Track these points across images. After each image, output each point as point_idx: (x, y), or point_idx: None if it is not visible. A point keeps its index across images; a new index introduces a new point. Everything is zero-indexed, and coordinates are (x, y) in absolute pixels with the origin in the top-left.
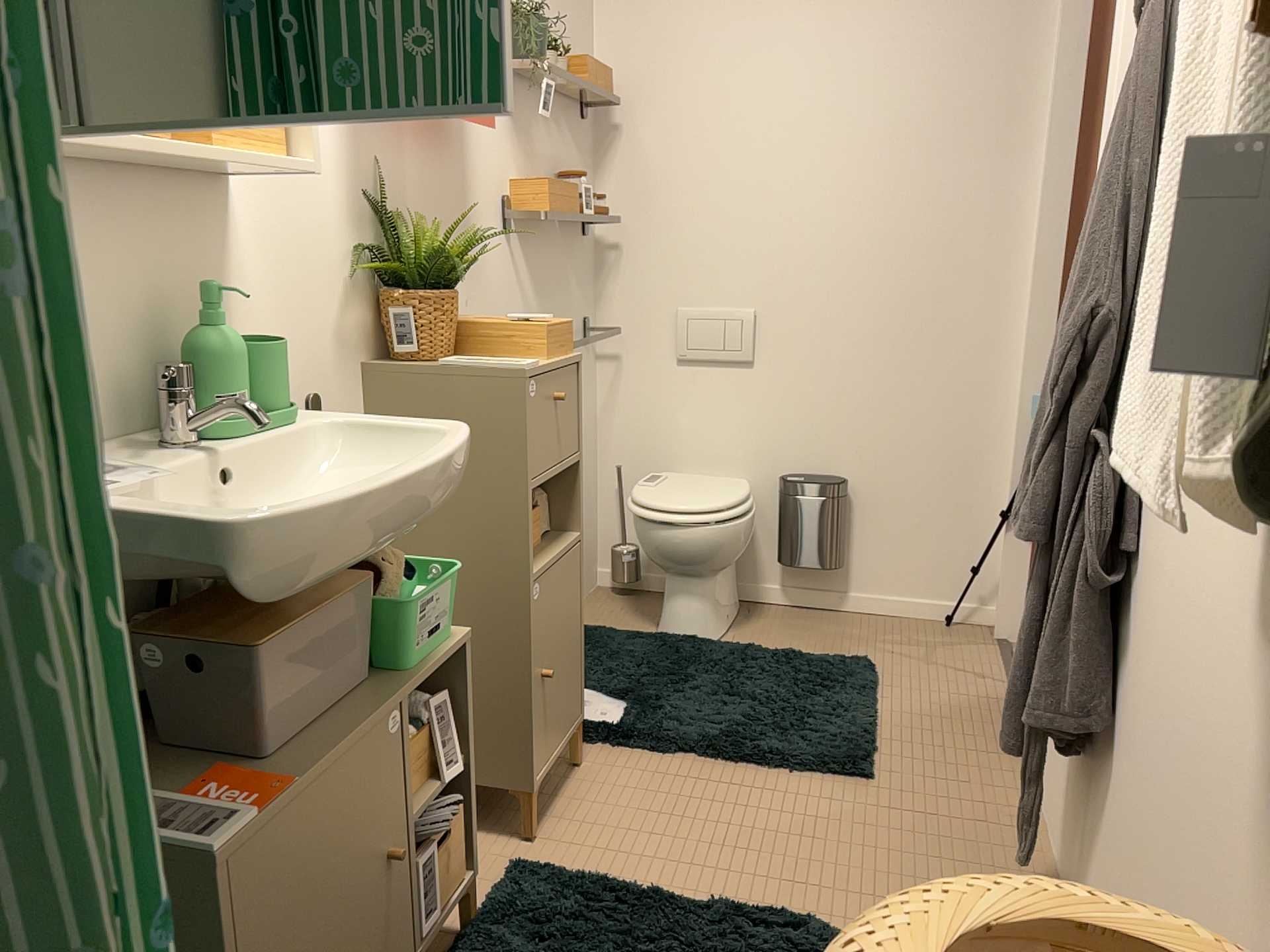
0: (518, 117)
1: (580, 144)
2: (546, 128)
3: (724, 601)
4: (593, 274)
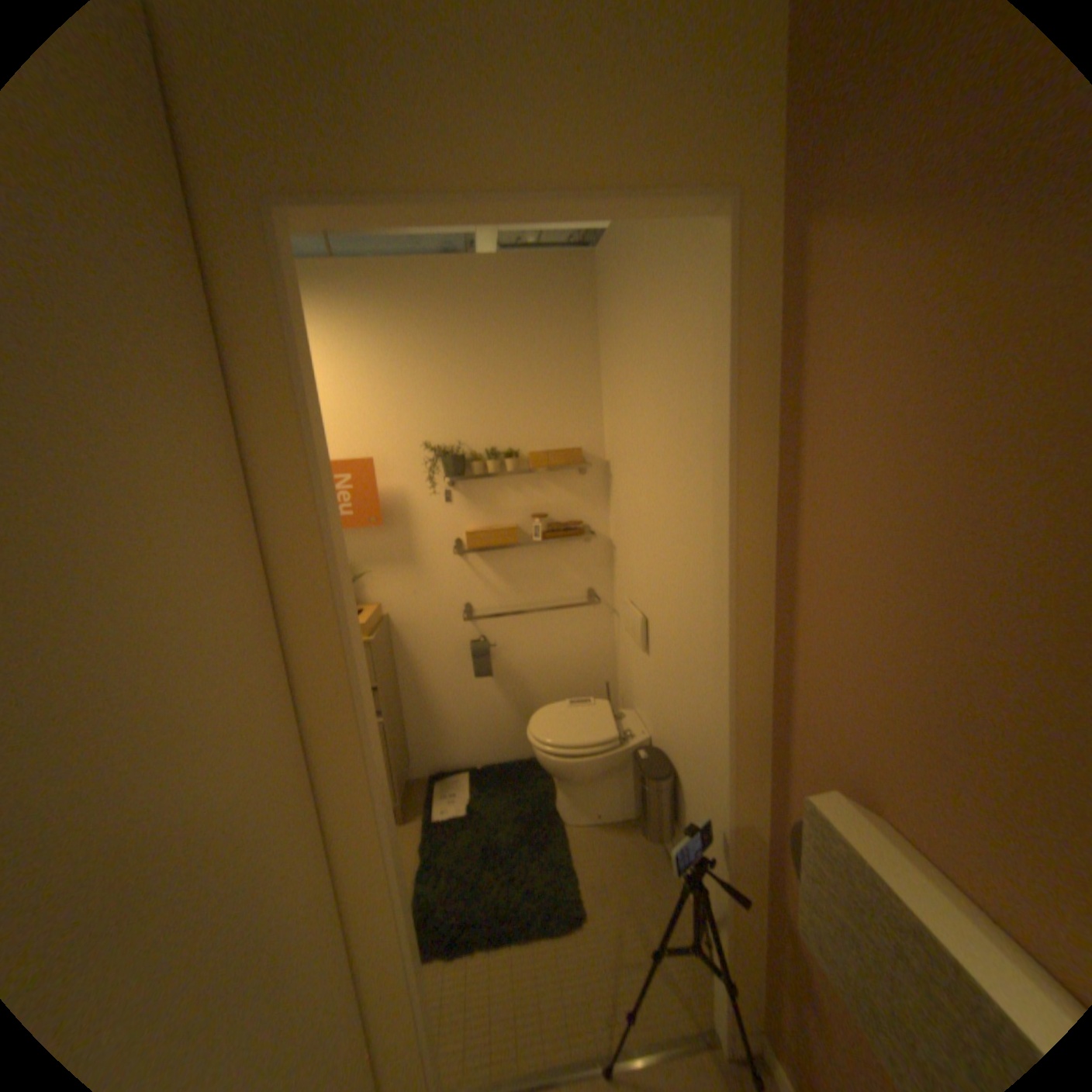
0: (469, 491)
1: (574, 483)
2: (513, 487)
3: (595, 805)
4: (602, 558)
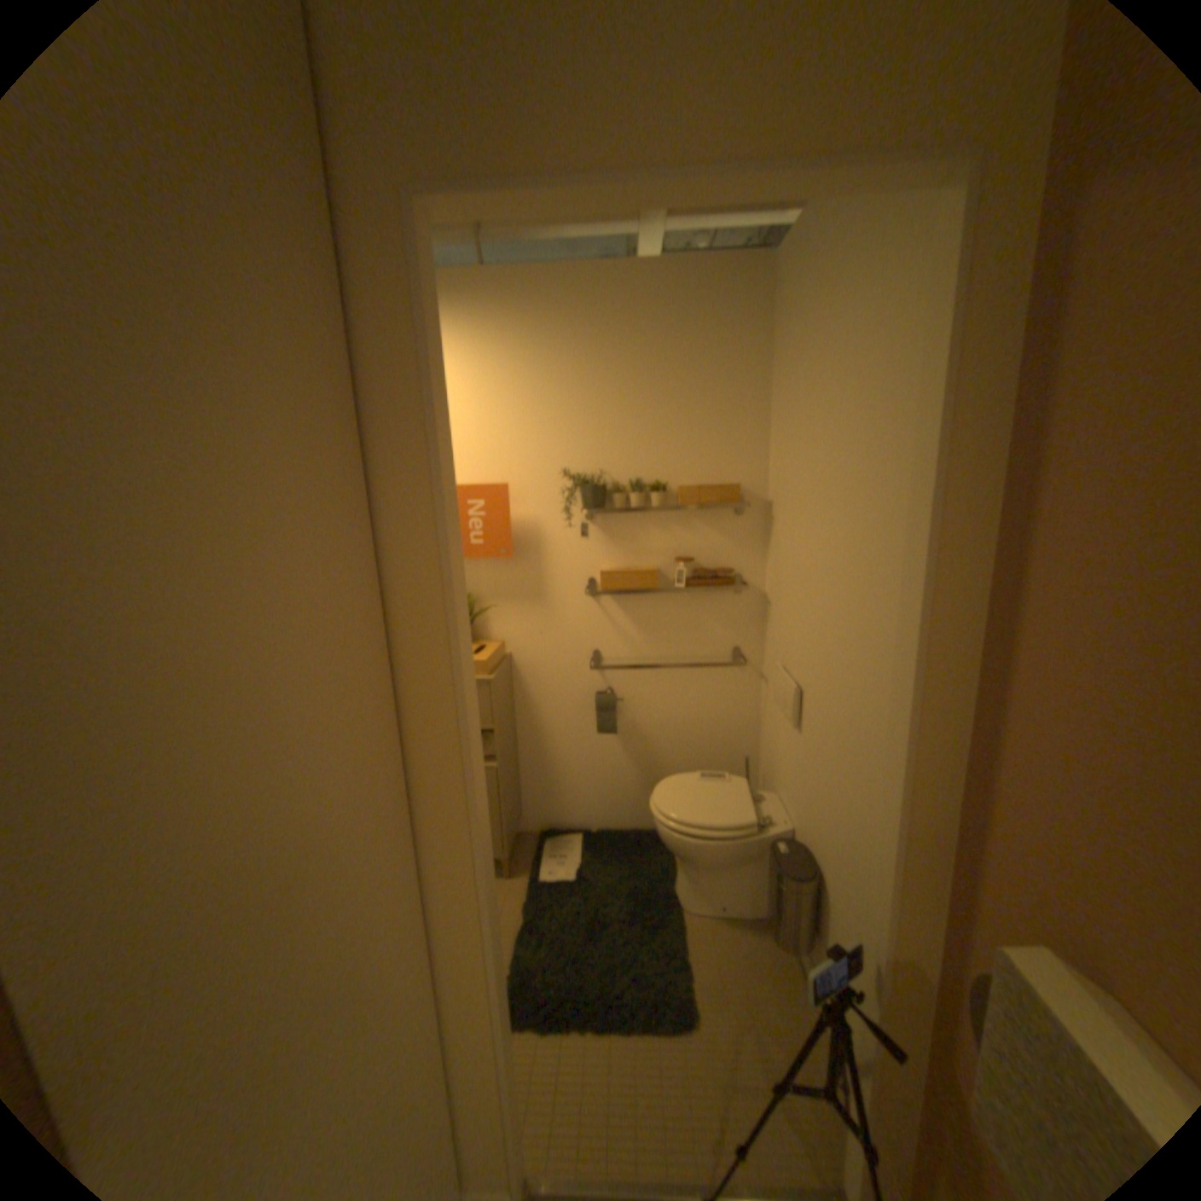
0: (608, 527)
1: (728, 525)
2: (657, 525)
3: (721, 896)
4: (754, 614)
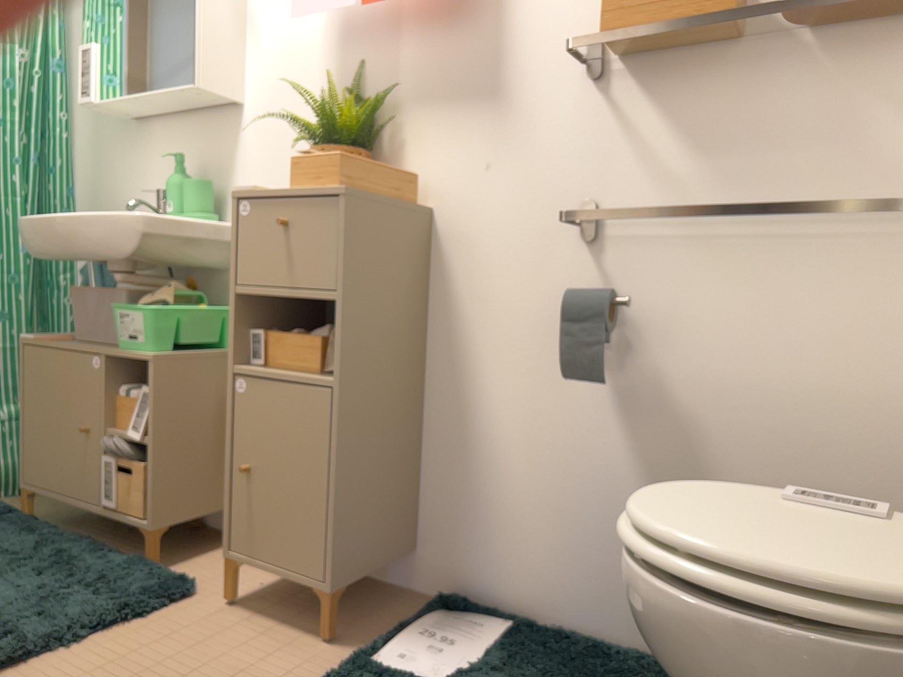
0: None
1: None
2: None
3: None
4: None
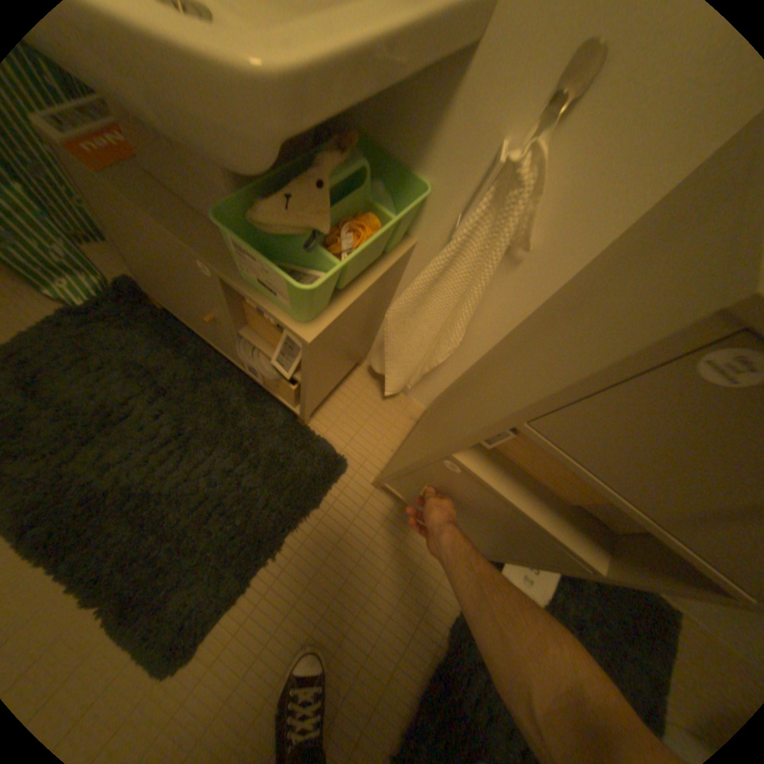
0: None
1: None
2: None
3: None
4: None
